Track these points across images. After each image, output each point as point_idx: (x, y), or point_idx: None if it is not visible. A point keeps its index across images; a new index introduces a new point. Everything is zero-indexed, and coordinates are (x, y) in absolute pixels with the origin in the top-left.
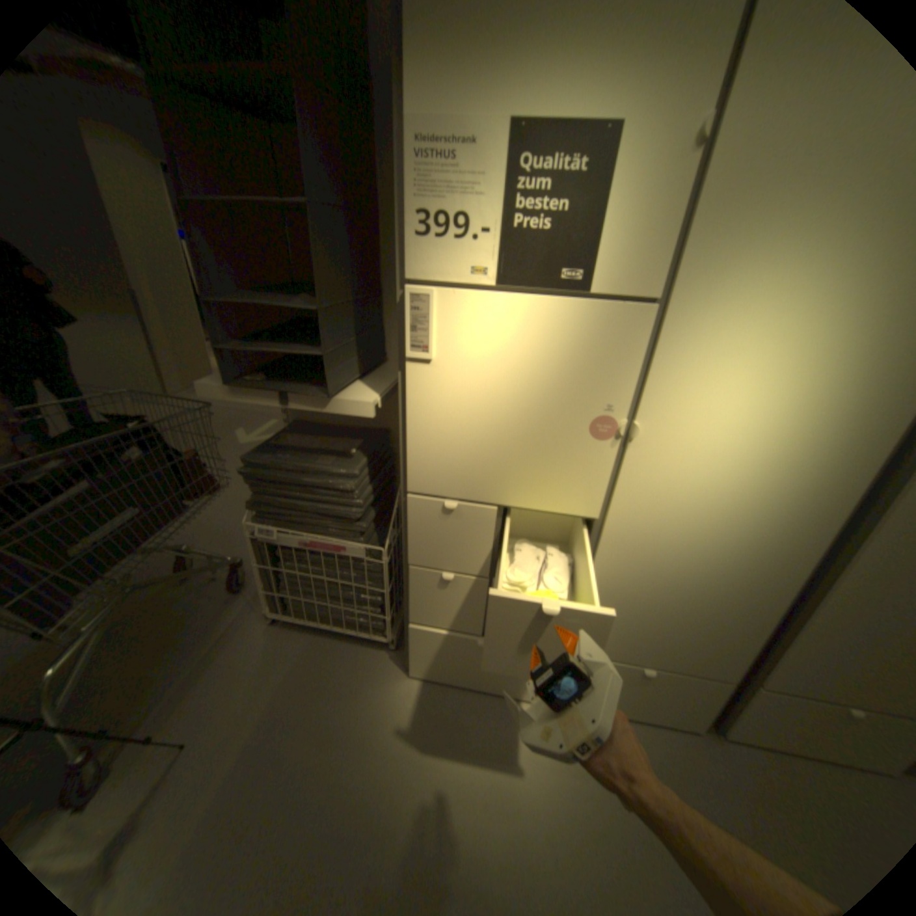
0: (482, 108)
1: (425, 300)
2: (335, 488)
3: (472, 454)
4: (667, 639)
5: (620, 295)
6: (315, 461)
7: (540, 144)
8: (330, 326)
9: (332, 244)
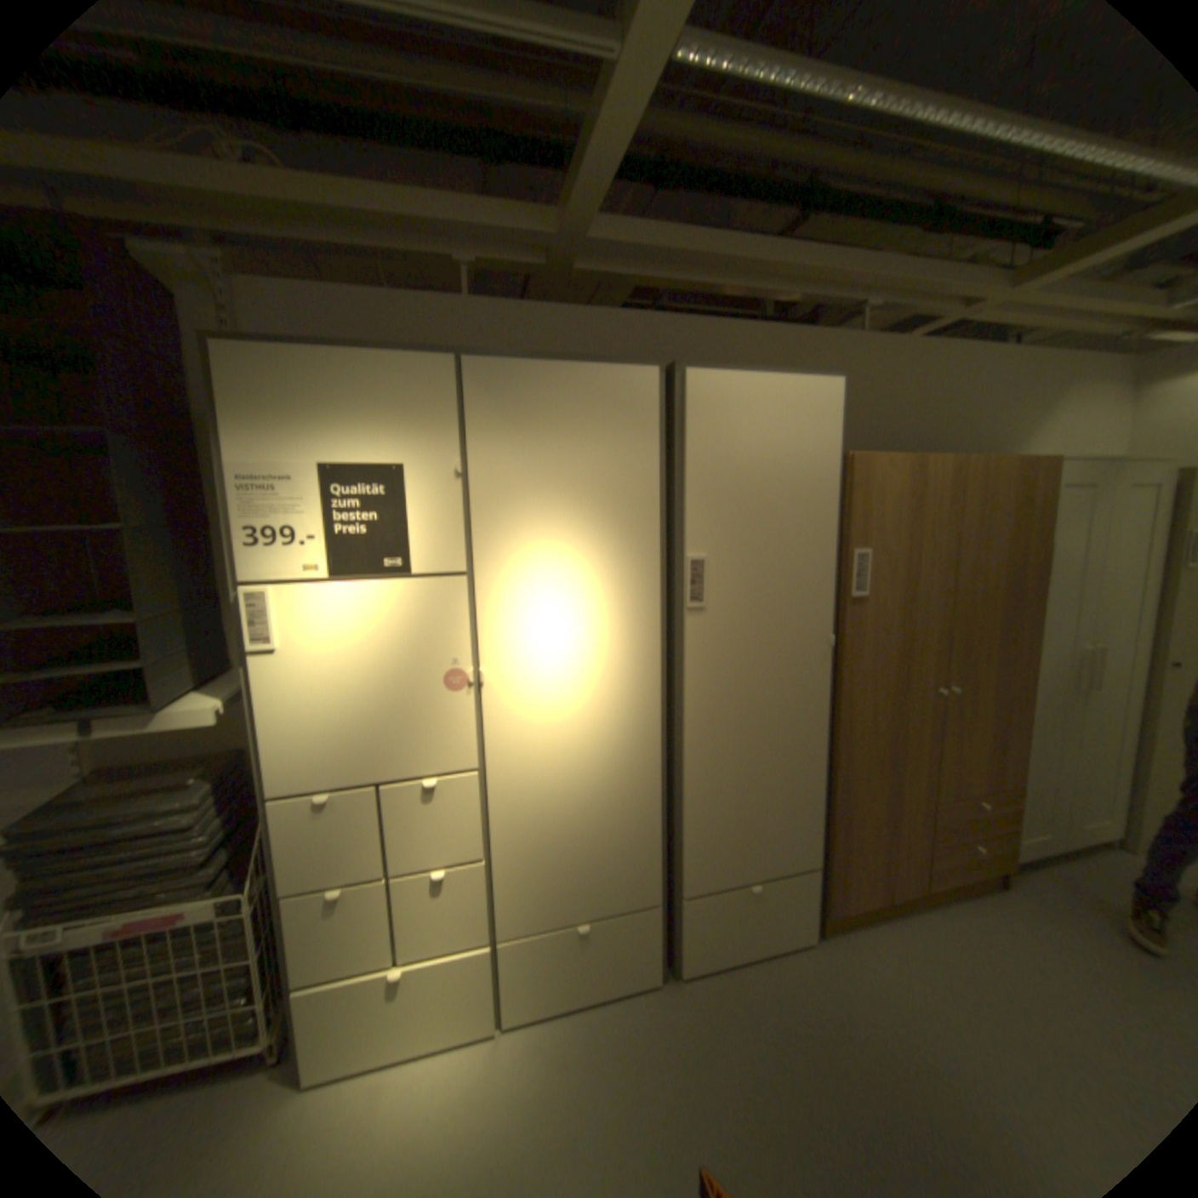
0: (293, 459)
1: (261, 597)
2: (162, 830)
3: (335, 735)
4: (583, 880)
5: (437, 573)
6: (130, 805)
7: (344, 479)
8: (152, 636)
9: (153, 559)
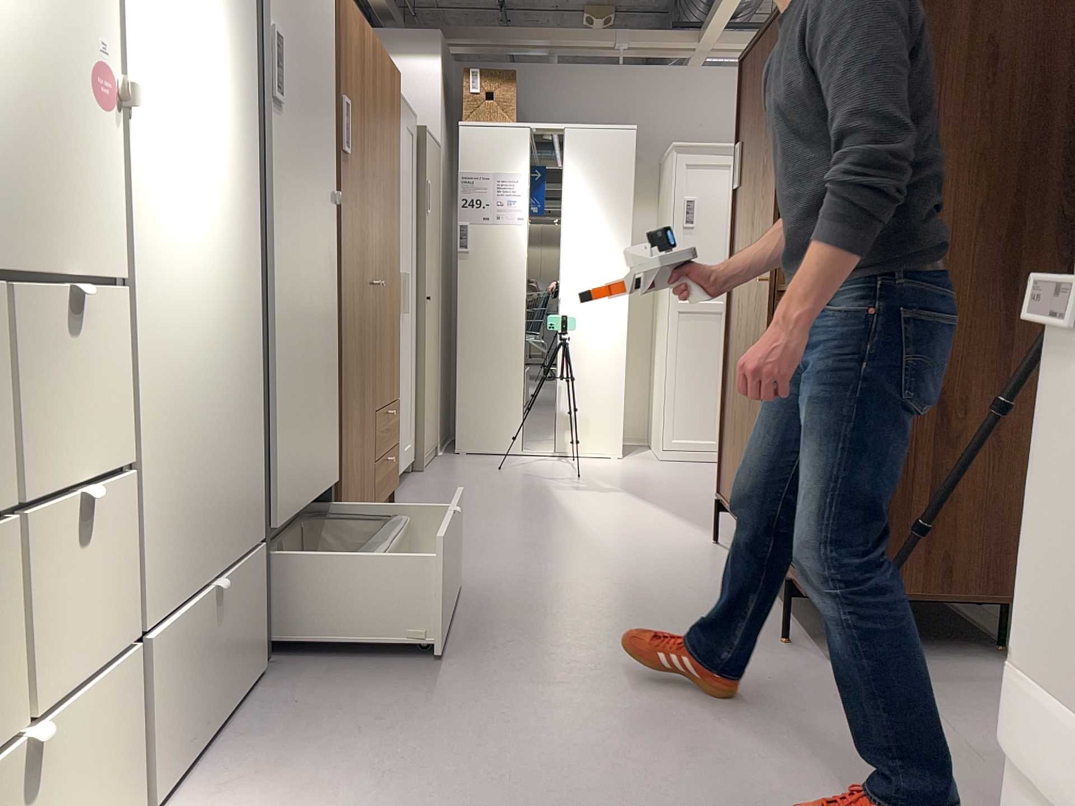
0: None
1: None
2: None
3: None
4: (210, 503)
5: None
6: None
7: None
8: None
9: None
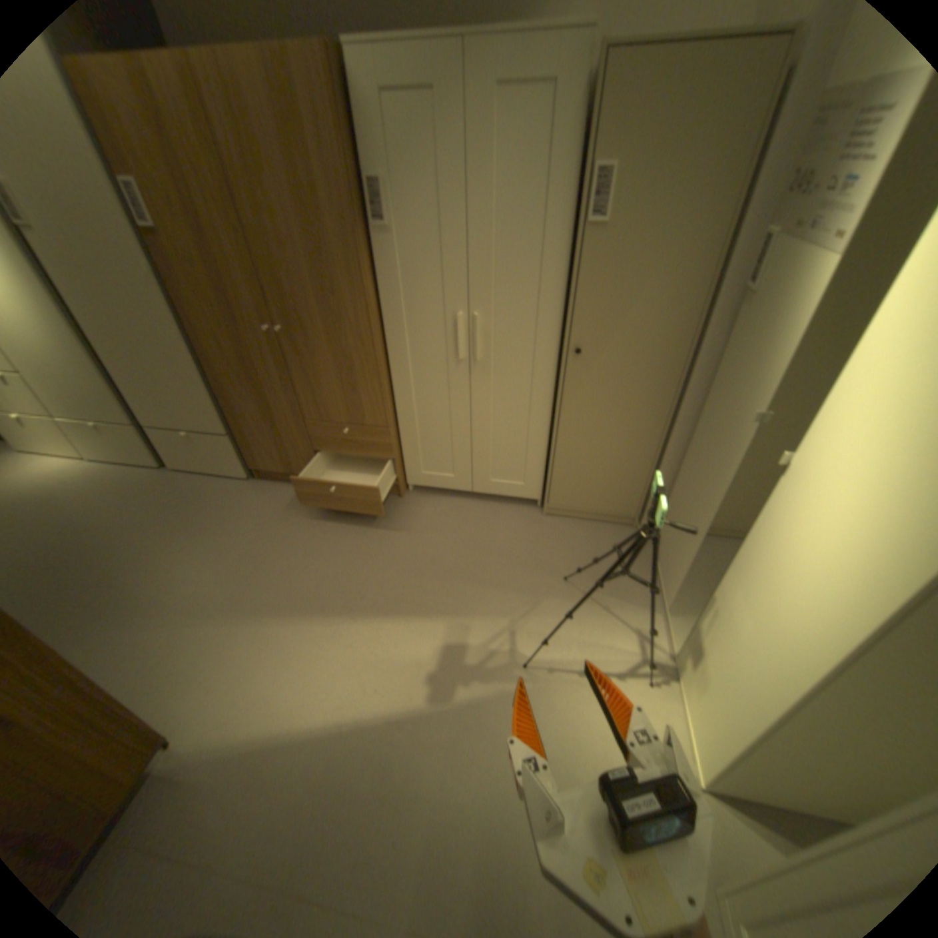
0: None
1: None
2: None
3: None
4: (81, 400)
5: None
6: None
7: None
8: None
9: None
